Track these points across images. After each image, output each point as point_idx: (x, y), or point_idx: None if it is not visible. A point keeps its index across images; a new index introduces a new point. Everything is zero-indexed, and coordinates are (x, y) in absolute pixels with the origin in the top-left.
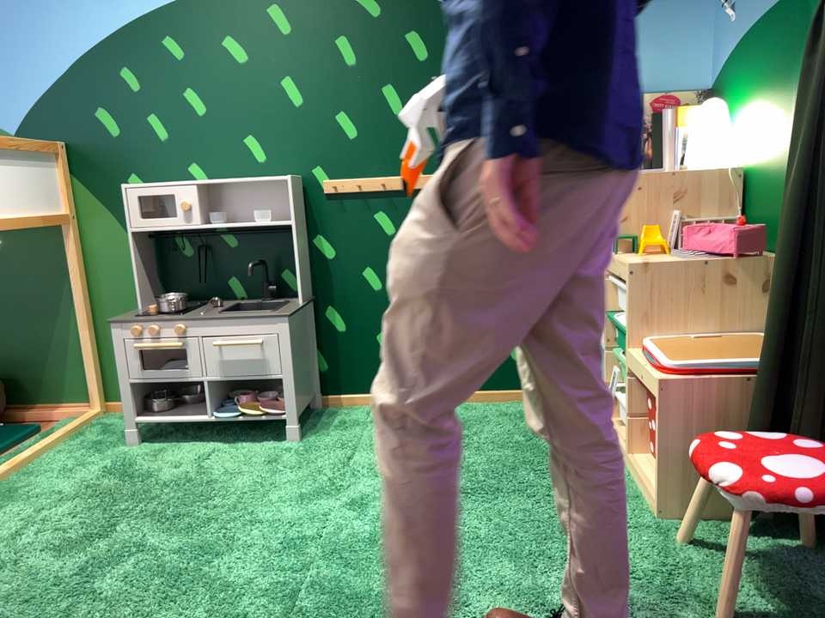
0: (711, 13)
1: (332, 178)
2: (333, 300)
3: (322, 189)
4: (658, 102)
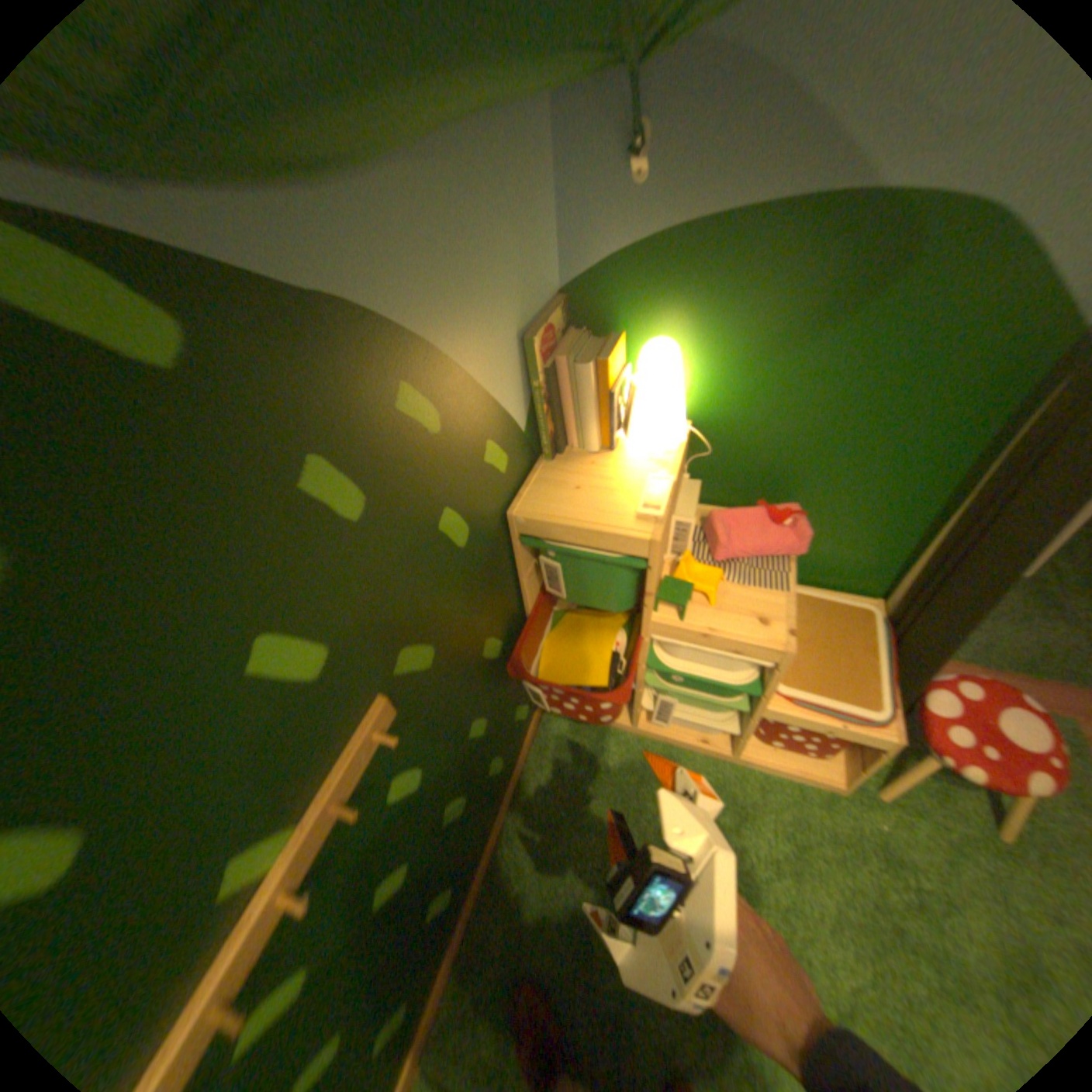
0: (556, 142)
1: None
2: None
3: None
4: (547, 343)
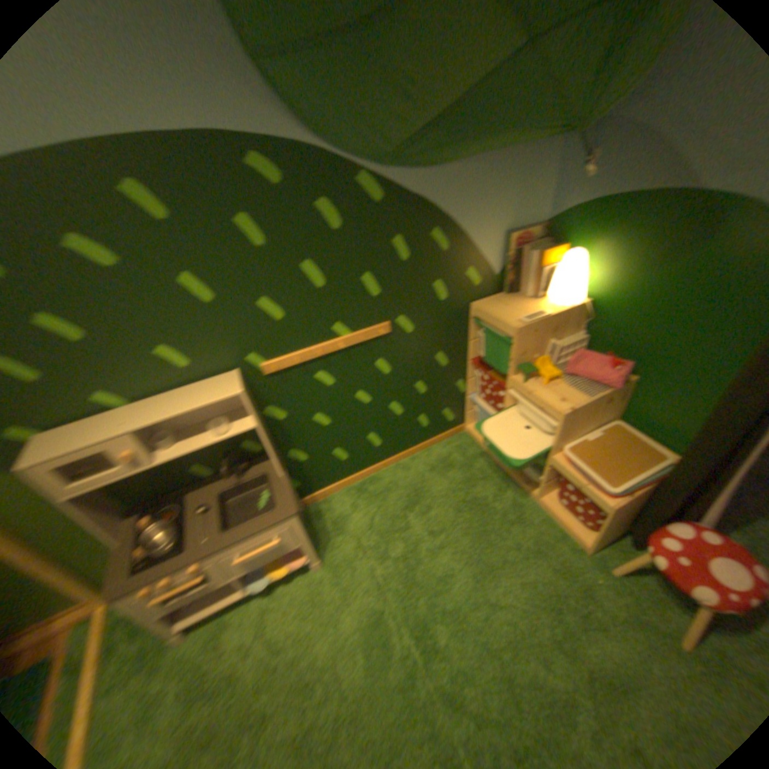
0: (561, 156)
1: (272, 361)
2: (296, 445)
3: (265, 372)
4: (521, 239)
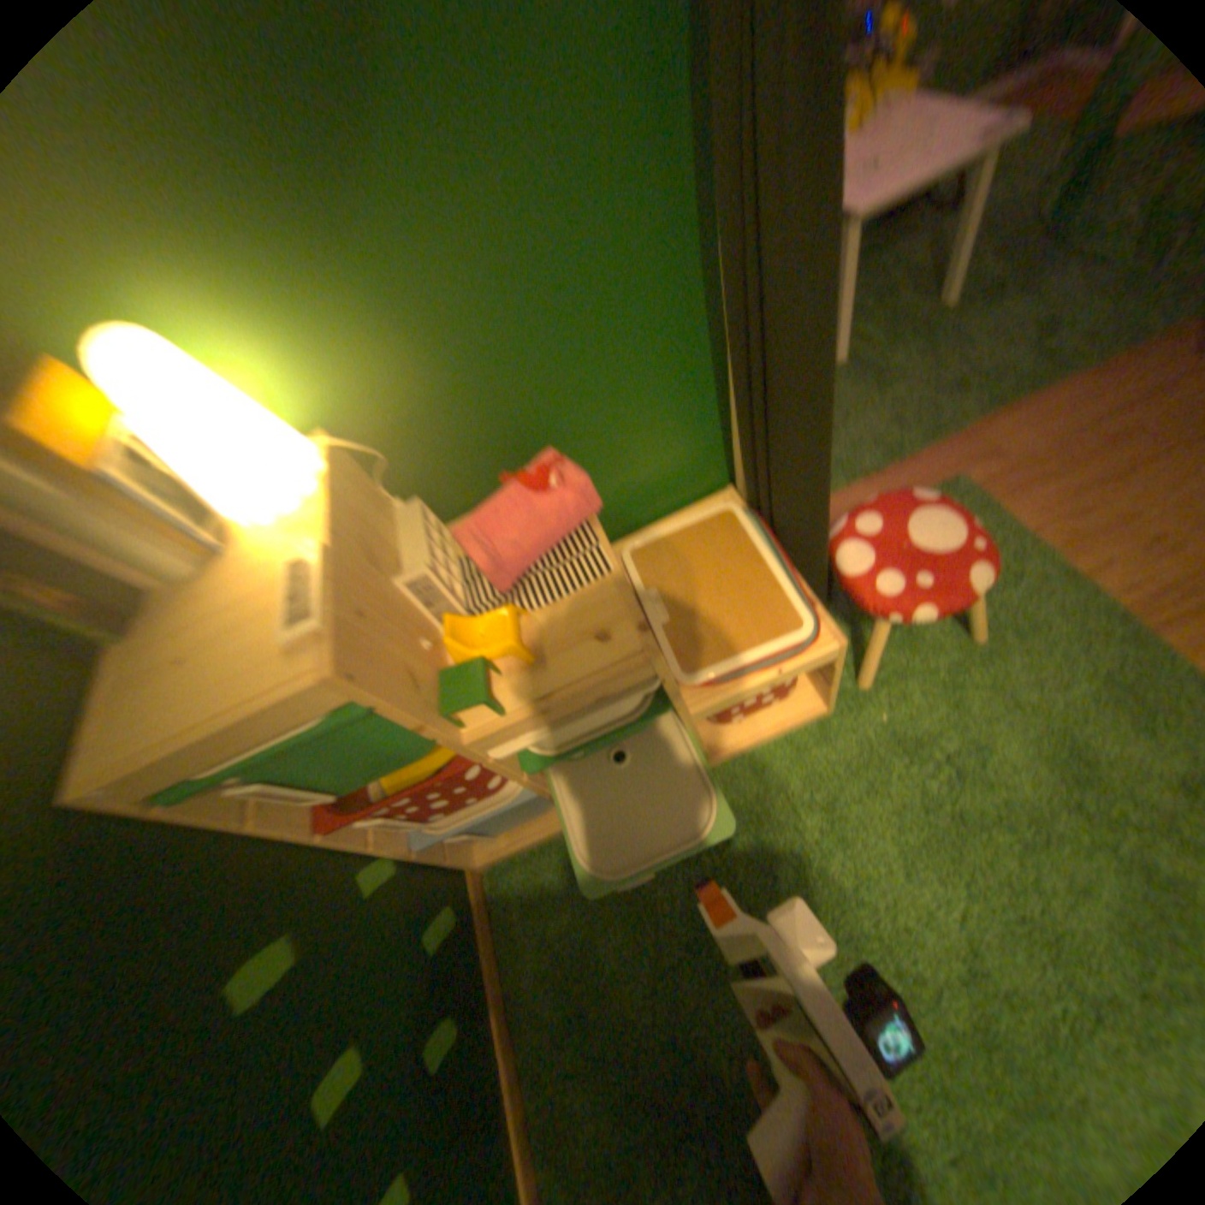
0: None
1: None
2: None
3: None
4: None
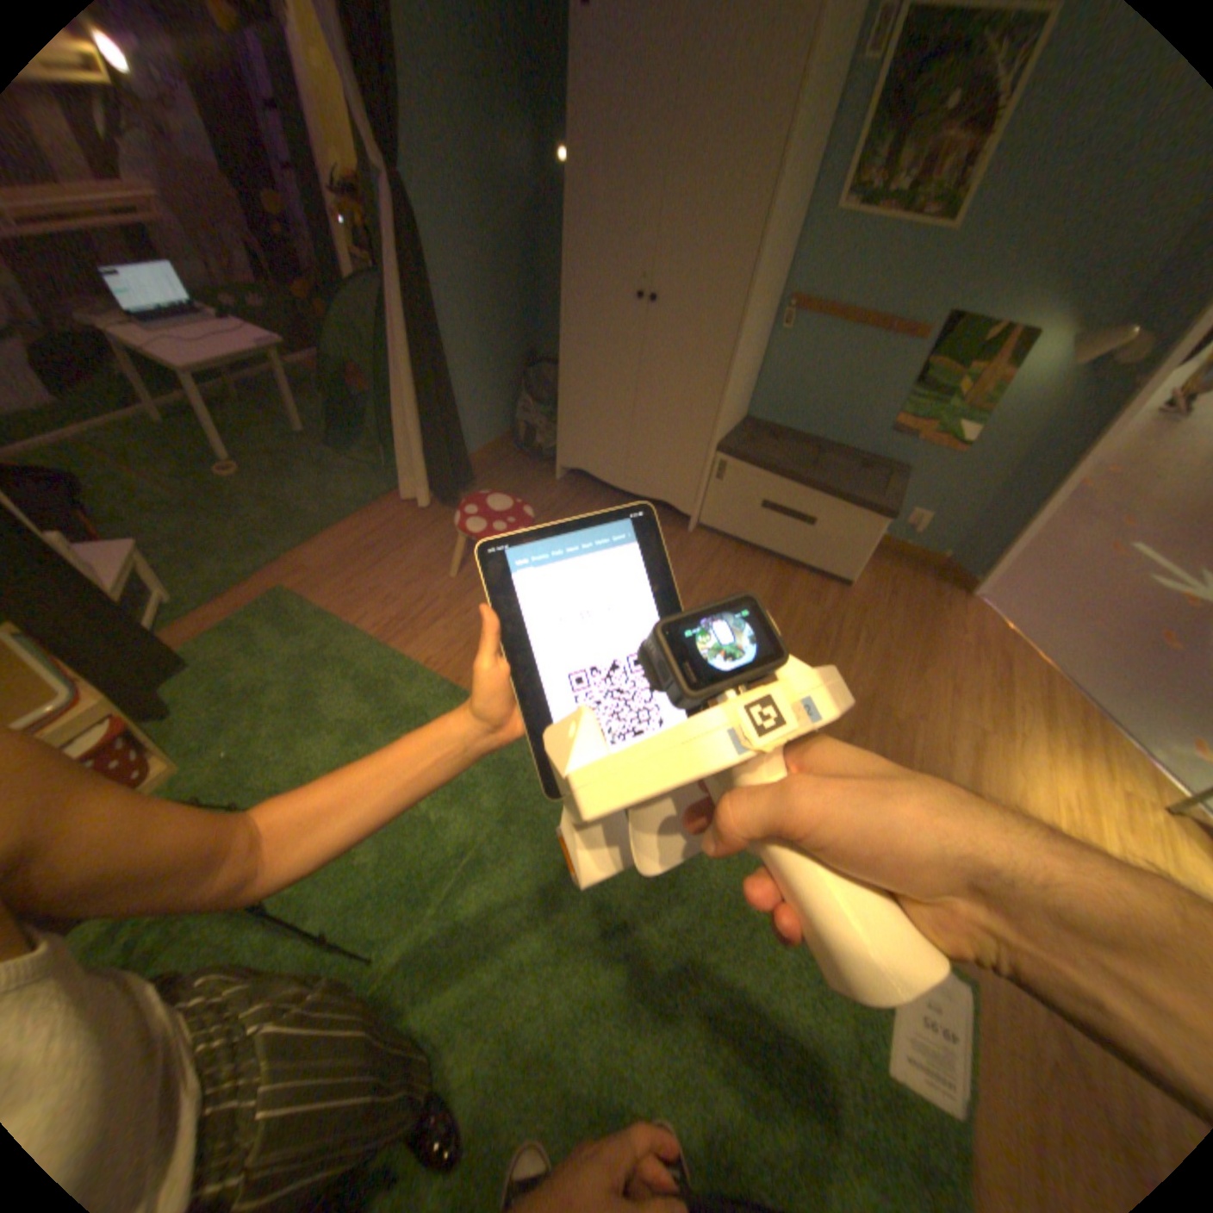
0: None
1: None
2: None
3: None
4: None
